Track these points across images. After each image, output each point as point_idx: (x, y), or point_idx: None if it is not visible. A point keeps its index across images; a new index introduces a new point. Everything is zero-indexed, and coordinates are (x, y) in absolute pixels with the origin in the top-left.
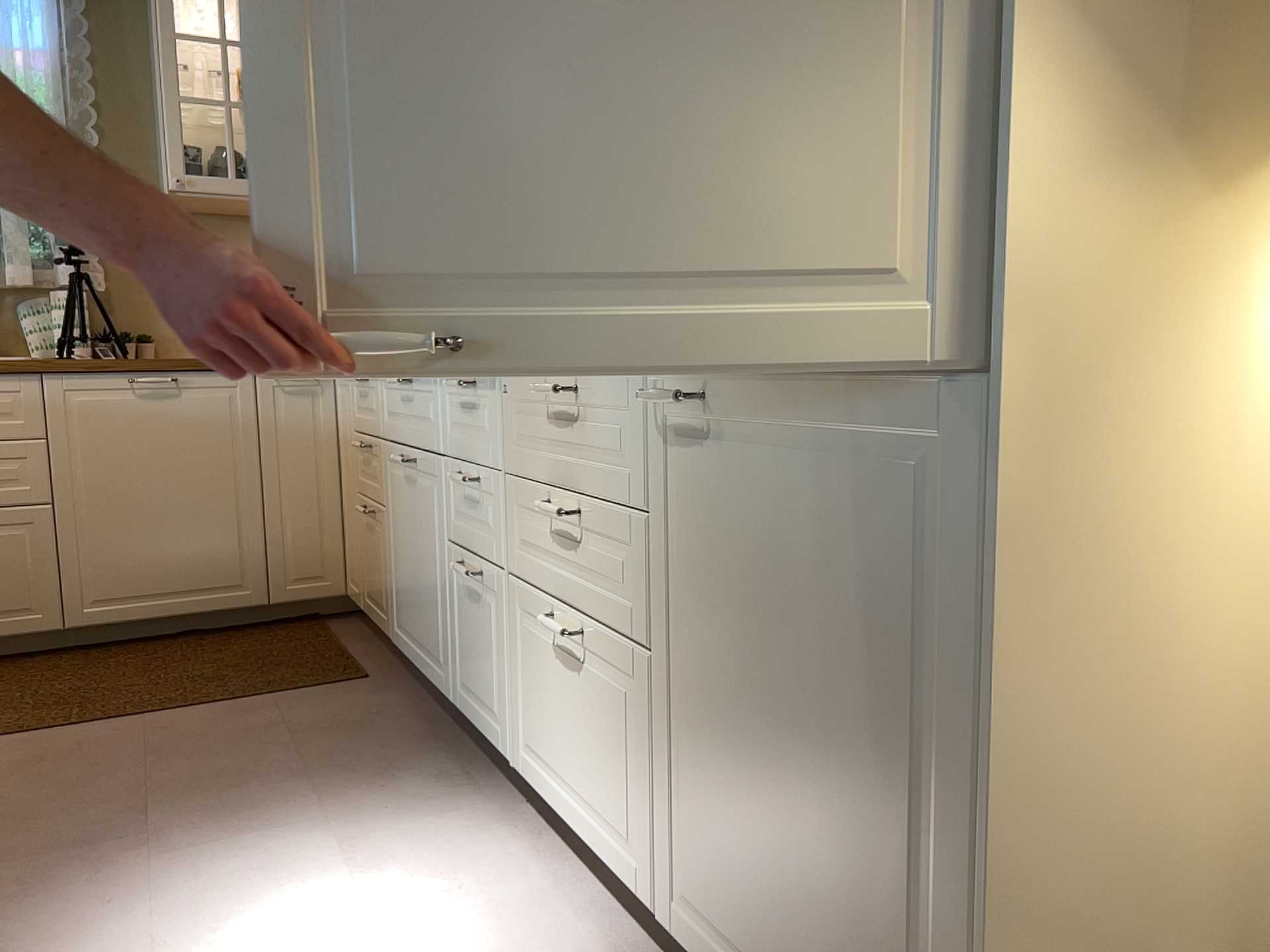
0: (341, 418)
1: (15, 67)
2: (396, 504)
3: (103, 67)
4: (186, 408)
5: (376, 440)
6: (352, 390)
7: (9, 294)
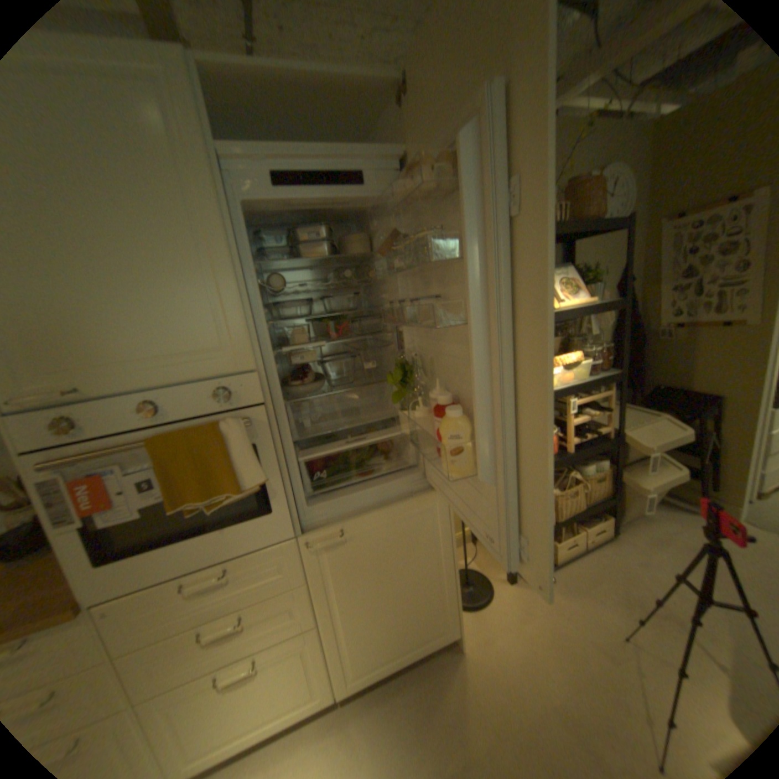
0: None
1: None
2: None
3: None
4: None
5: None
6: None
7: None
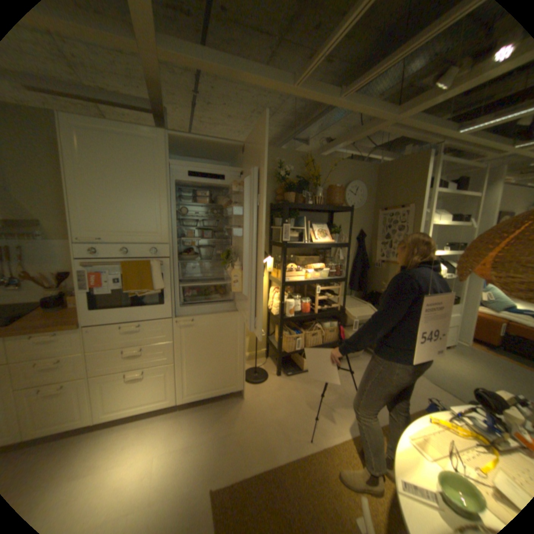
0: None
1: None
2: None
3: None
4: None
5: None
6: None
7: None
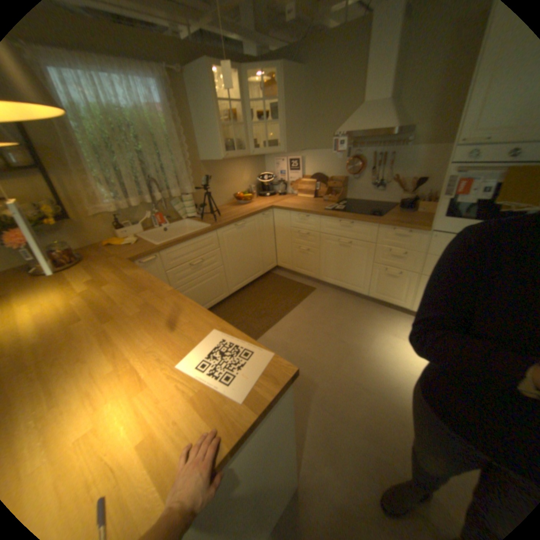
0: (277, 223)
1: (152, 113)
2: (330, 250)
3: (174, 108)
4: (245, 229)
5: (312, 232)
6: (291, 217)
7: (165, 199)
